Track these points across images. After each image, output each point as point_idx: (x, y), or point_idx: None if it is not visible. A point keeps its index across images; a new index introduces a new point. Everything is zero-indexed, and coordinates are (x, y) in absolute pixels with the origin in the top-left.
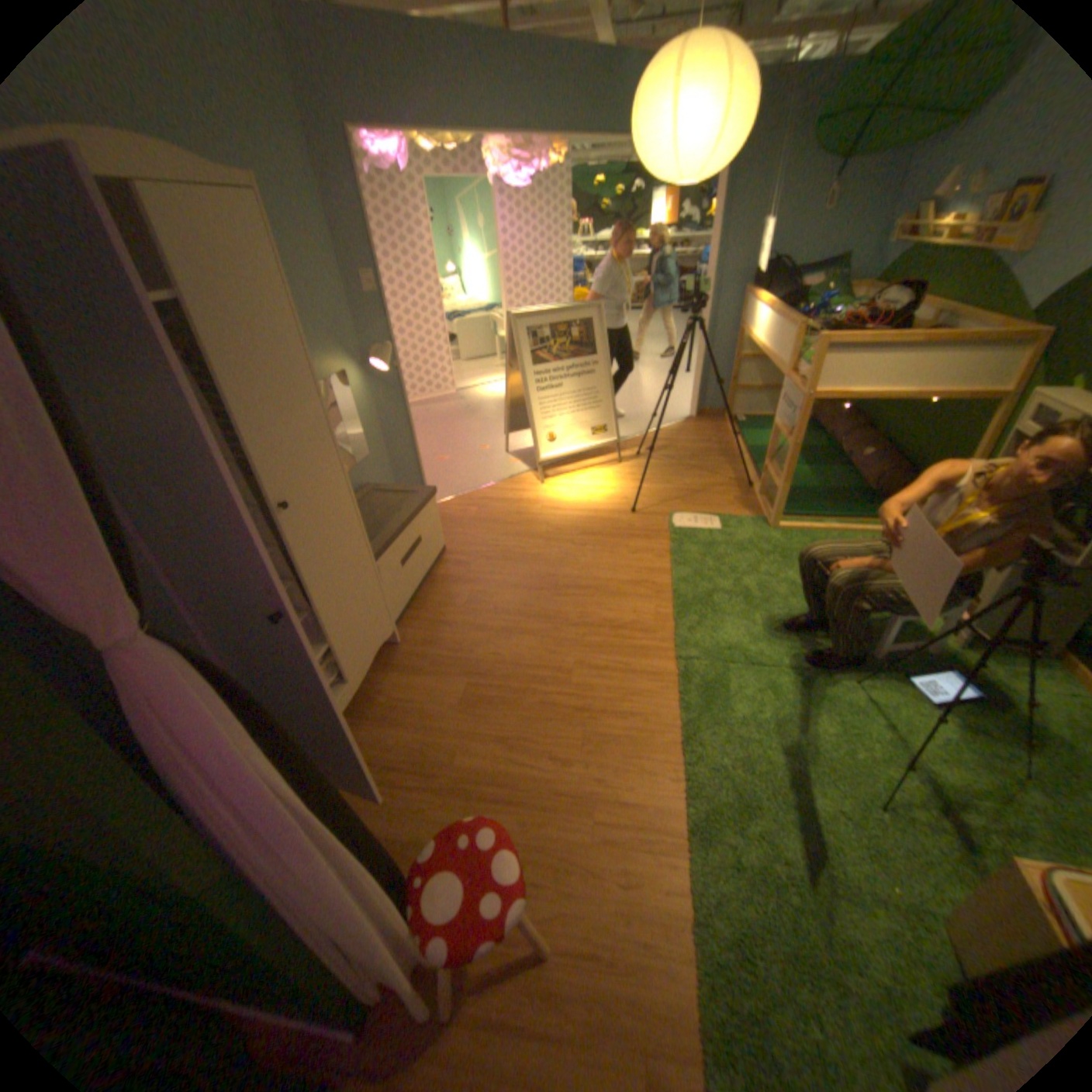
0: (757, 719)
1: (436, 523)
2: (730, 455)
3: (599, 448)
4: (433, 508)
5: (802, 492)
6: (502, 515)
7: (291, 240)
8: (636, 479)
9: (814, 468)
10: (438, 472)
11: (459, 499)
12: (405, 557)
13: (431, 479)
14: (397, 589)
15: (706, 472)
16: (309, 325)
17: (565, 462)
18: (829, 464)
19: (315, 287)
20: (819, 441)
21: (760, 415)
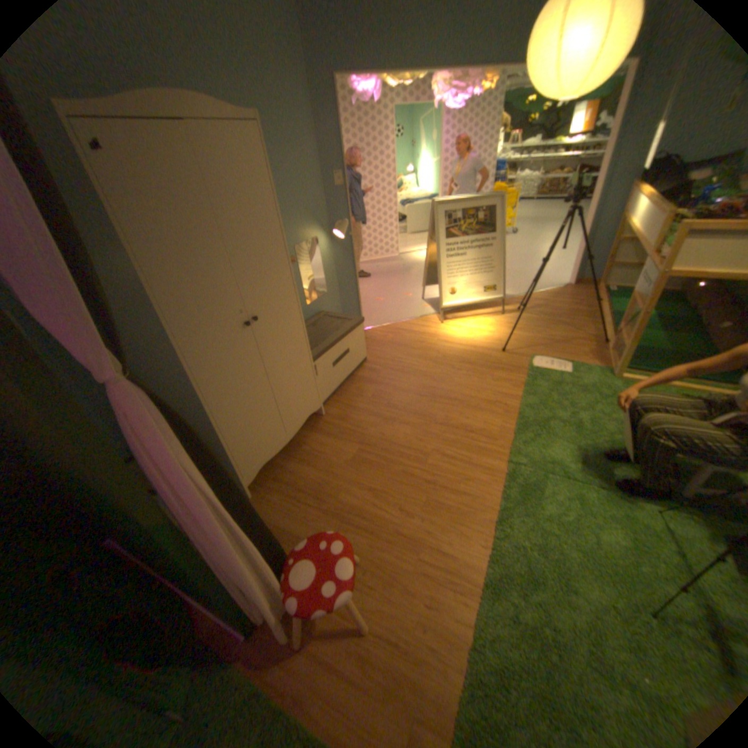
0: (561, 520)
1: (361, 341)
2: (596, 316)
3: (490, 301)
4: (360, 332)
5: (653, 352)
6: (408, 341)
7: (291, 152)
8: (512, 327)
9: (671, 334)
10: (373, 308)
11: (383, 327)
12: (336, 361)
13: (368, 313)
14: (328, 381)
15: (571, 328)
16: (296, 207)
17: (462, 309)
18: (686, 332)
19: (303, 182)
20: (682, 312)
21: (632, 286)
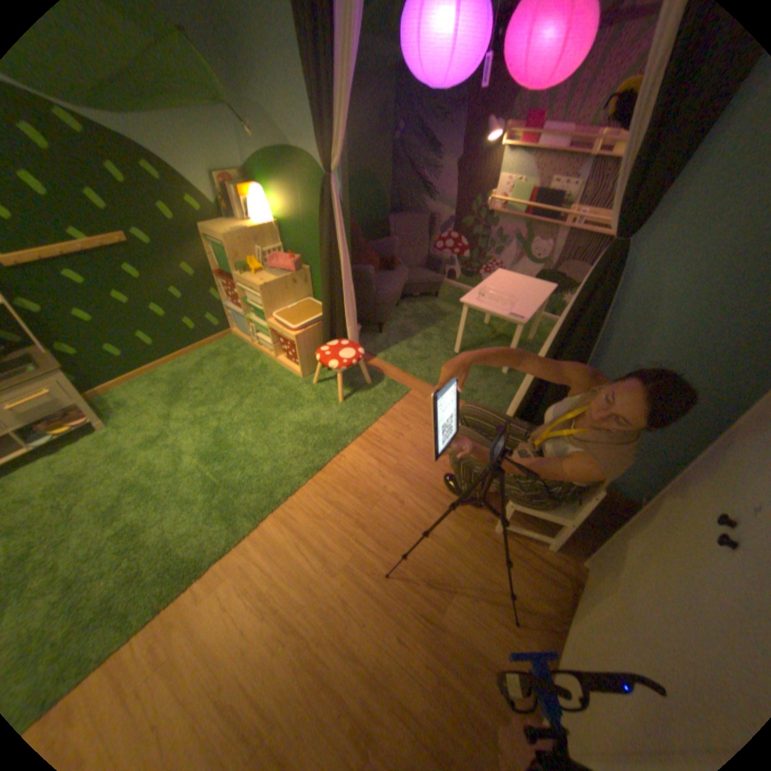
0: (265, 458)
1: None
2: None
3: None
4: None
5: None
6: None
7: None
8: None
9: None
10: None
11: None
12: None
13: None
14: None
15: None
16: None
17: None
18: None
19: None
20: None
21: None
